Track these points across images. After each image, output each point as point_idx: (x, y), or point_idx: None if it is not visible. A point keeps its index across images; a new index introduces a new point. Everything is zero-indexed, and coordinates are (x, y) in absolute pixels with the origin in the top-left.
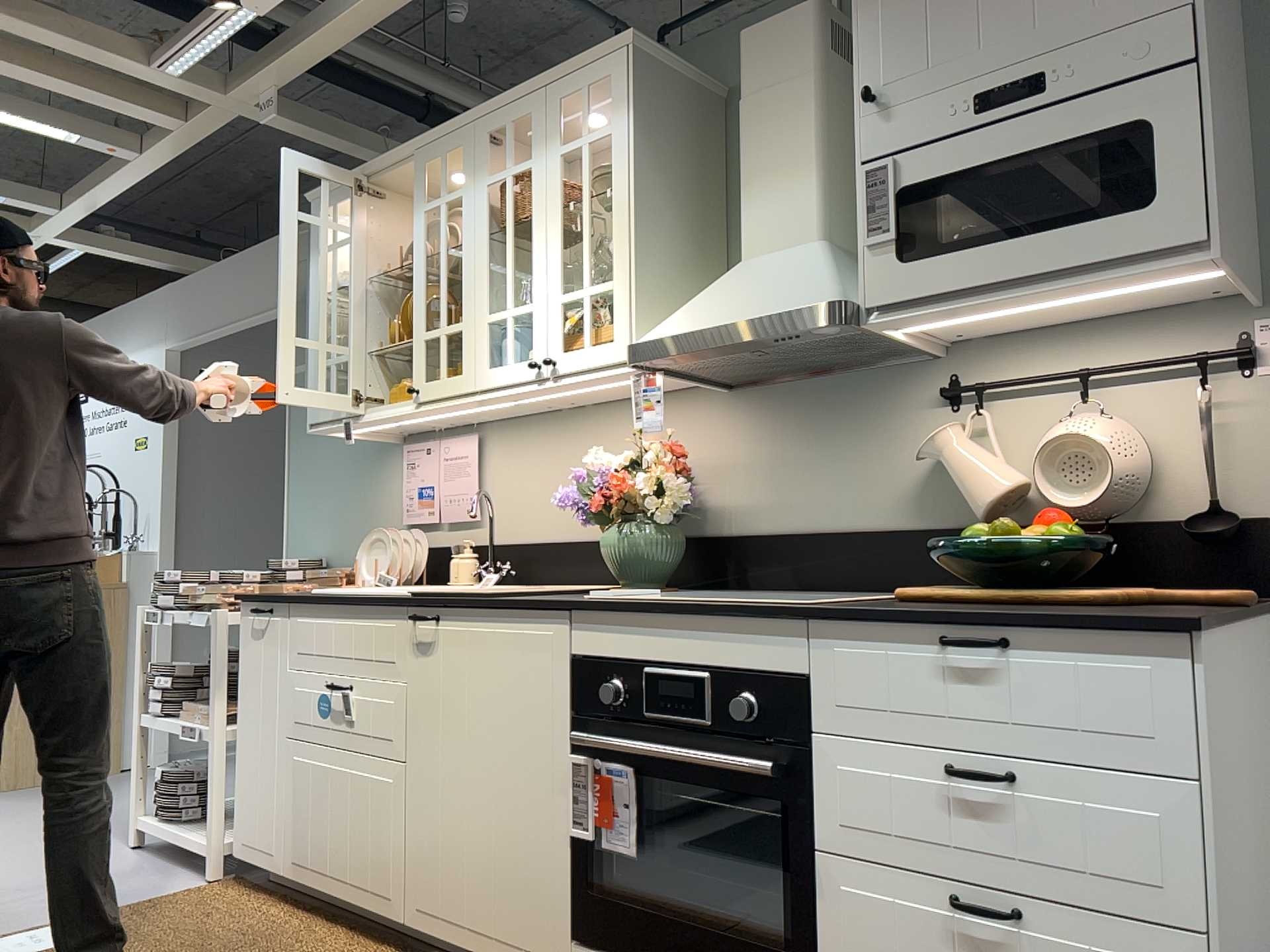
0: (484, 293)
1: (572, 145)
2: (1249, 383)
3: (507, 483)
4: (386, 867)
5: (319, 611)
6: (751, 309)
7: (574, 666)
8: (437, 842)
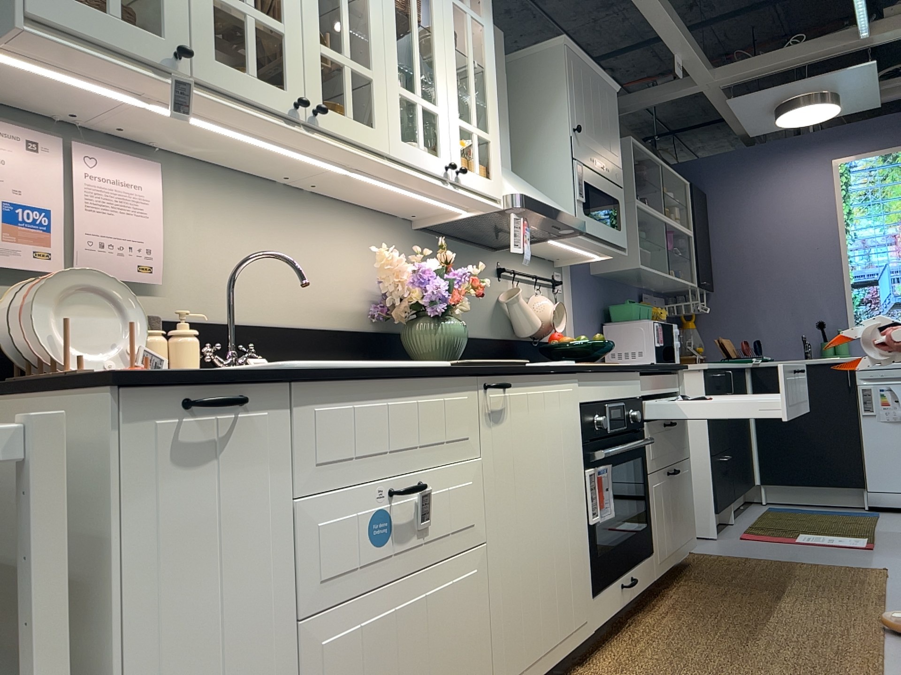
0: (395, 61)
1: (461, 4)
2: (557, 294)
3: (202, 245)
4: (476, 672)
5: (357, 391)
6: (554, 205)
7: (578, 411)
8: (519, 599)
